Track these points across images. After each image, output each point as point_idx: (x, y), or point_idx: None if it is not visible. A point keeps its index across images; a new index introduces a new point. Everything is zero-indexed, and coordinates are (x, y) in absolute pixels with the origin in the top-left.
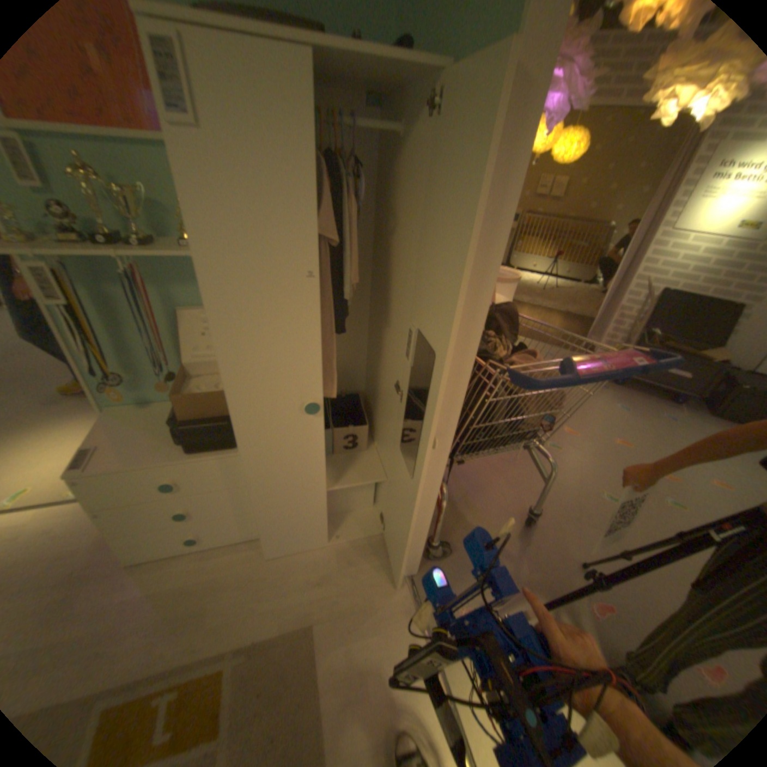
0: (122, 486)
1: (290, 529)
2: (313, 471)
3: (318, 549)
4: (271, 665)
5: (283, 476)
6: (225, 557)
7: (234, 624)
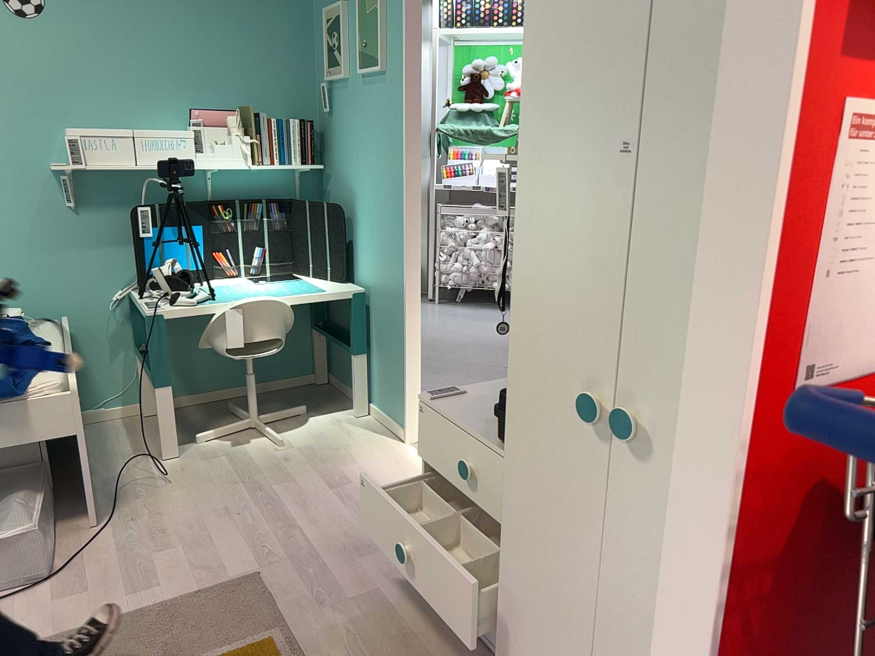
0: (444, 441)
1: None
2: (584, 570)
3: None
4: None
5: (543, 540)
6: None
7: None
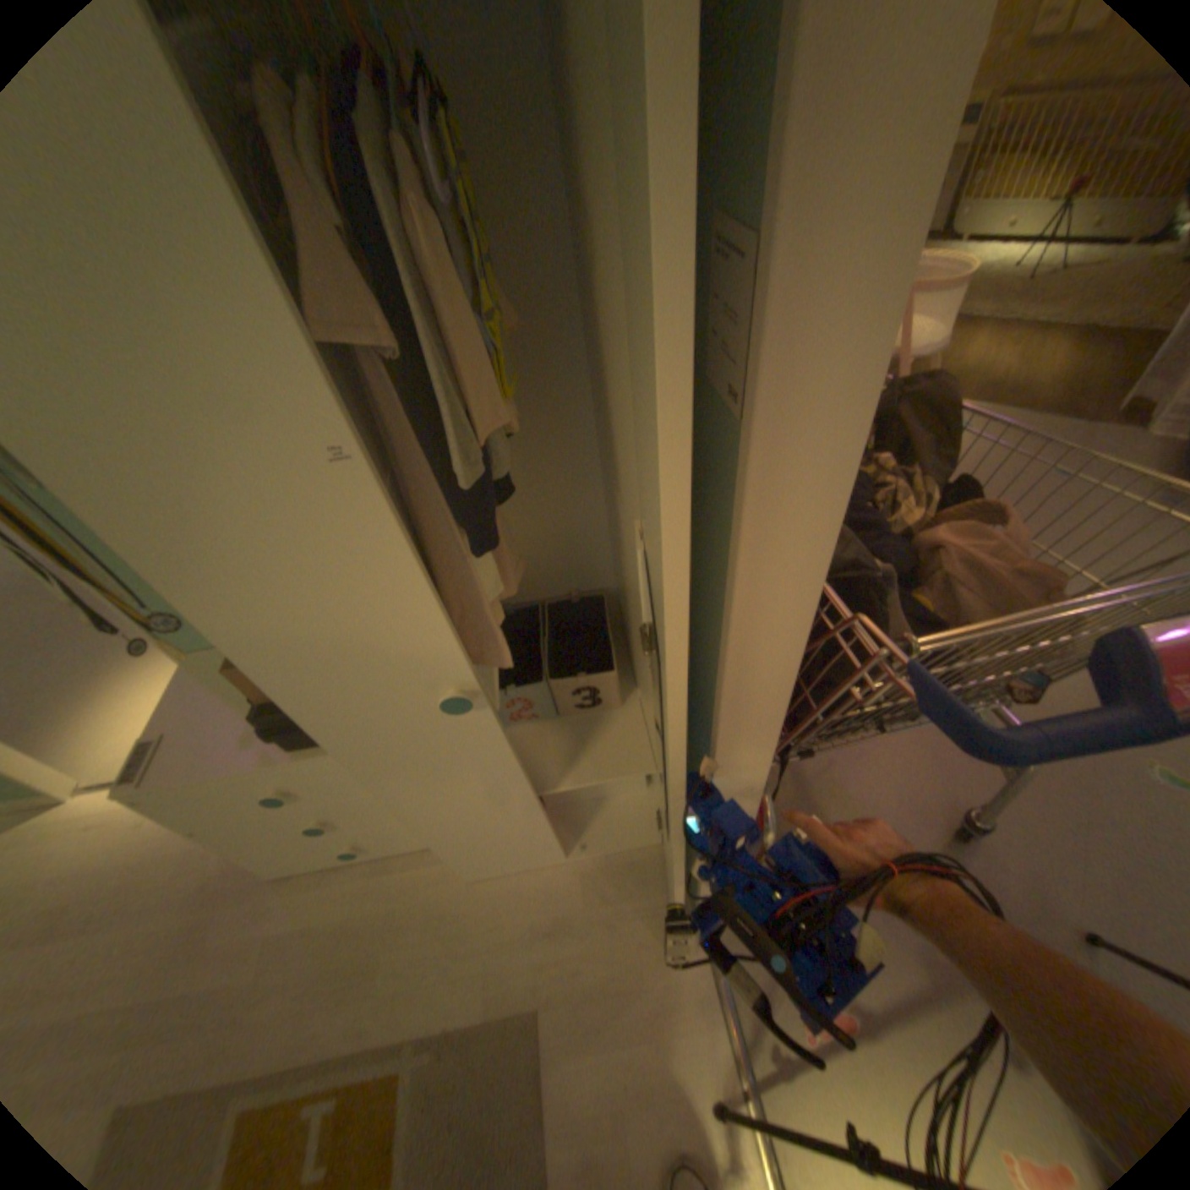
0: (208, 801)
1: (492, 850)
2: (504, 782)
3: (551, 867)
4: (472, 1076)
5: (449, 793)
6: (407, 873)
7: (419, 993)
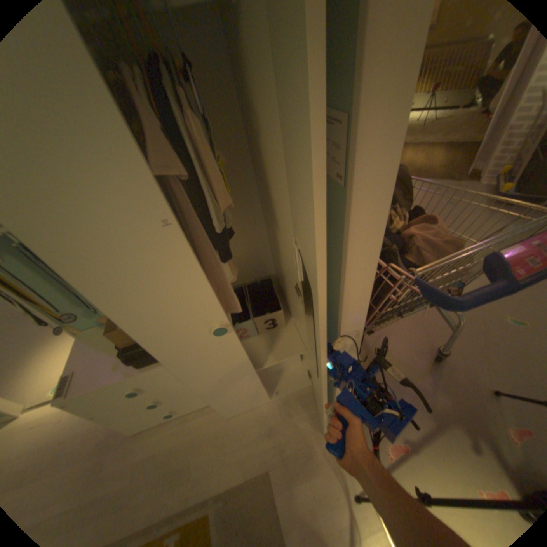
0: (99, 399)
1: (236, 400)
2: (241, 366)
3: (263, 405)
4: (242, 507)
5: (216, 375)
6: (196, 420)
7: (211, 474)
